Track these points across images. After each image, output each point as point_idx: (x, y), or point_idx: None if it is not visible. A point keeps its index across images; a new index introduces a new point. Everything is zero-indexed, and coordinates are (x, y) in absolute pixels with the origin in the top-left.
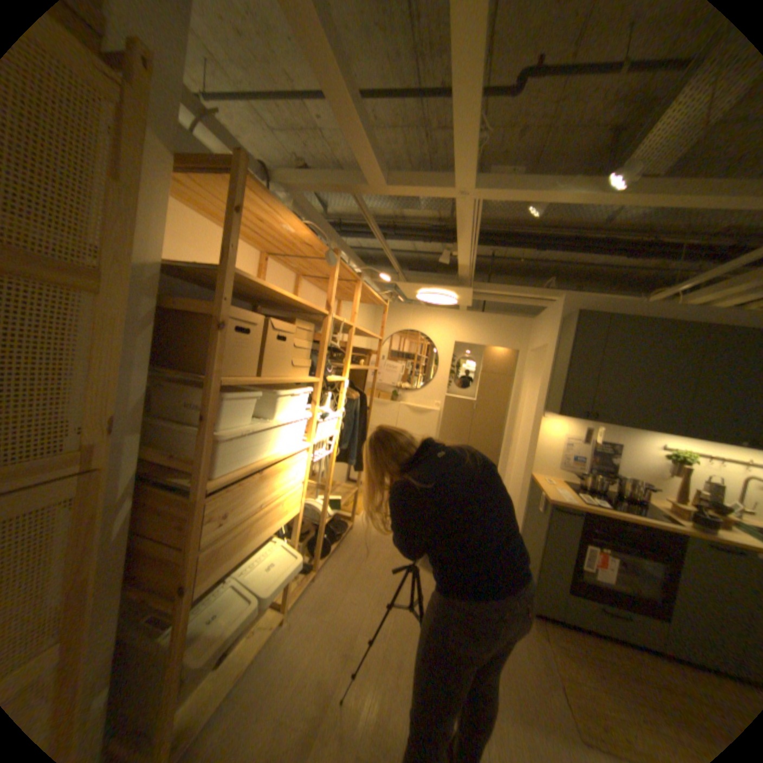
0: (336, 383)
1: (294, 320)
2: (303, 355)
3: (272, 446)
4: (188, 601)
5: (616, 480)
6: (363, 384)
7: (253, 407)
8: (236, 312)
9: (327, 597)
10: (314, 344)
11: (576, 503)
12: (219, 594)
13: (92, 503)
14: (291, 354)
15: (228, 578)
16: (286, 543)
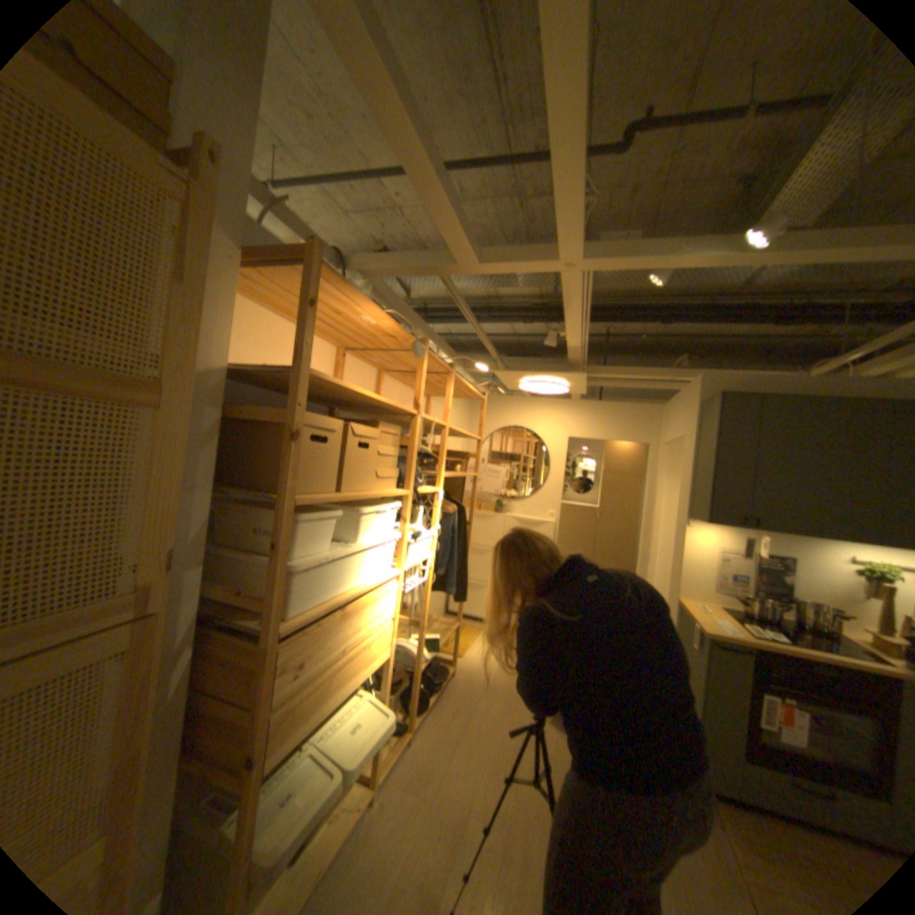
0: (428, 494)
1: (376, 422)
2: (388, 464)
3: (355, 576)
4: (257, 777)
5: (792, 605)
6: (460, 493)
7: (332, 529)
8: (311, 418)
9: (427, 767)
10: (401, 449)
11: (742, 637)
12: (295, 765)
13: (146, 656)
14: (374, 463)
15: (305, 745)
16: (374, 696)
